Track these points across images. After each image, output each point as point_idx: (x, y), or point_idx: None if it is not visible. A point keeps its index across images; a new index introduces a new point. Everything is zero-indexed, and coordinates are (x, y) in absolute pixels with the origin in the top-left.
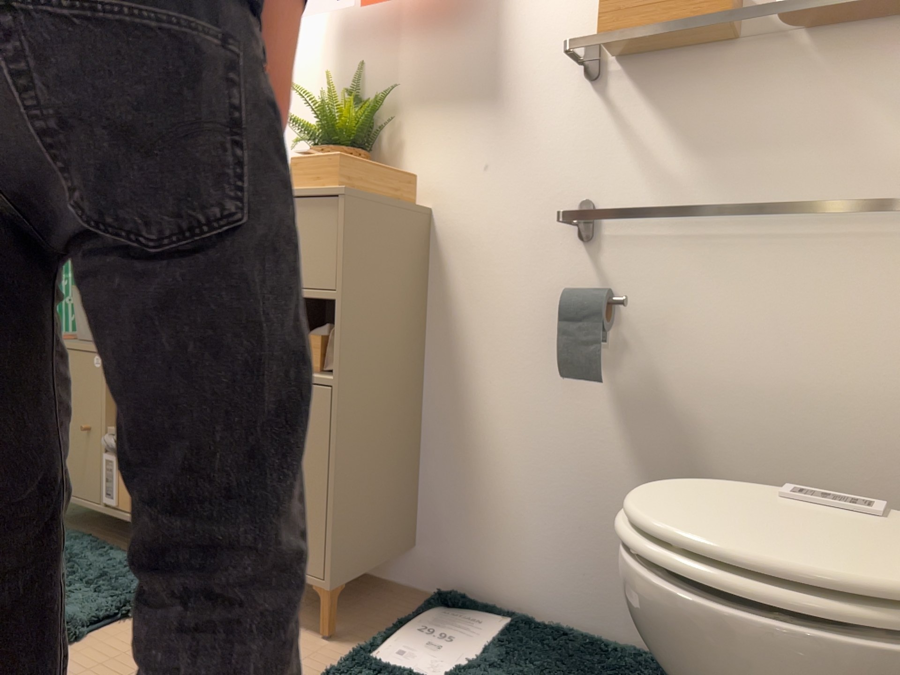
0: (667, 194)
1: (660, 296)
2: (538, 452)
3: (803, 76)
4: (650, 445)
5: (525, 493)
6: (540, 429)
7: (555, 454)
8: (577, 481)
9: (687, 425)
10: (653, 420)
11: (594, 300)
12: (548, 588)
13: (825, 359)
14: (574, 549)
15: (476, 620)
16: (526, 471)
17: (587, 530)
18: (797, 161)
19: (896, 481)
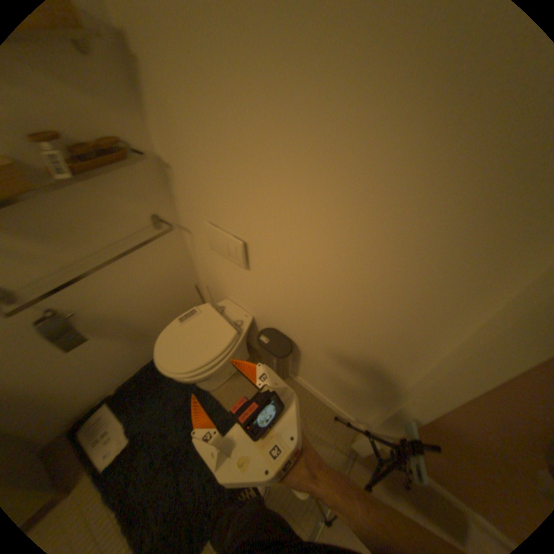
0: (40, 264)
1: (72, 297)
2: (62, 372)
3: (72, 193)
4: (106, 333)
5: (69, 384)
6: (56, 368)
7: (71, 366)
8: (88, 362)
9: (114, 319)
10: (101, 328)
11: (59, 327)
12: (102, 388)
13: (142, 276)
14: (102, 374)
15: (95, 421)
16: (63, 380)
17: (103, 366)
18: (94, 226)
19: (173, 287)
